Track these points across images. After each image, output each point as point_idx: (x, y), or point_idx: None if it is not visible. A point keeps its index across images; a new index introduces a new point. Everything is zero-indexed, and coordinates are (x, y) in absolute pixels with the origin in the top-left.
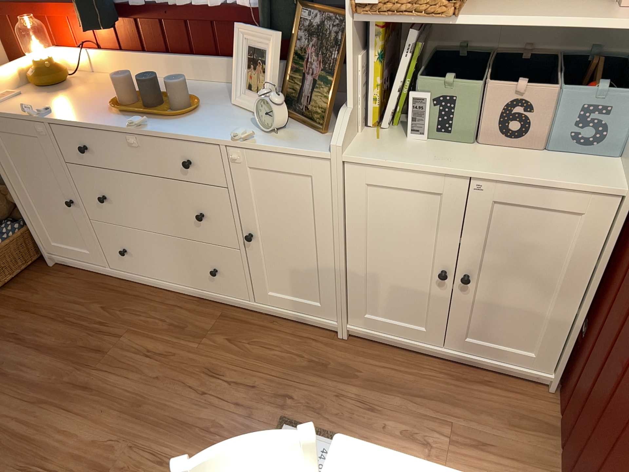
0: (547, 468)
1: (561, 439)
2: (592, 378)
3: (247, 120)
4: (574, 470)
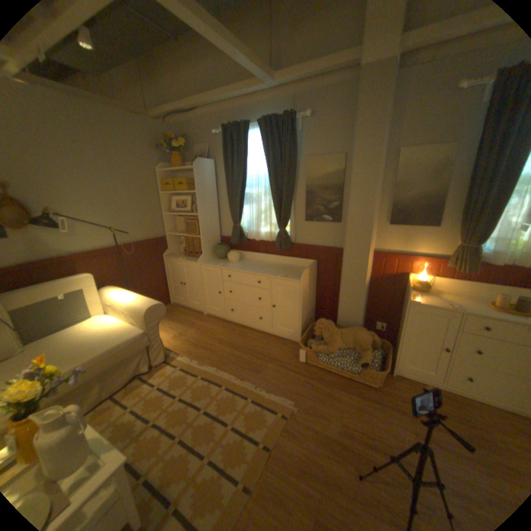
0: None
1: None
2: None
3: None
4: None
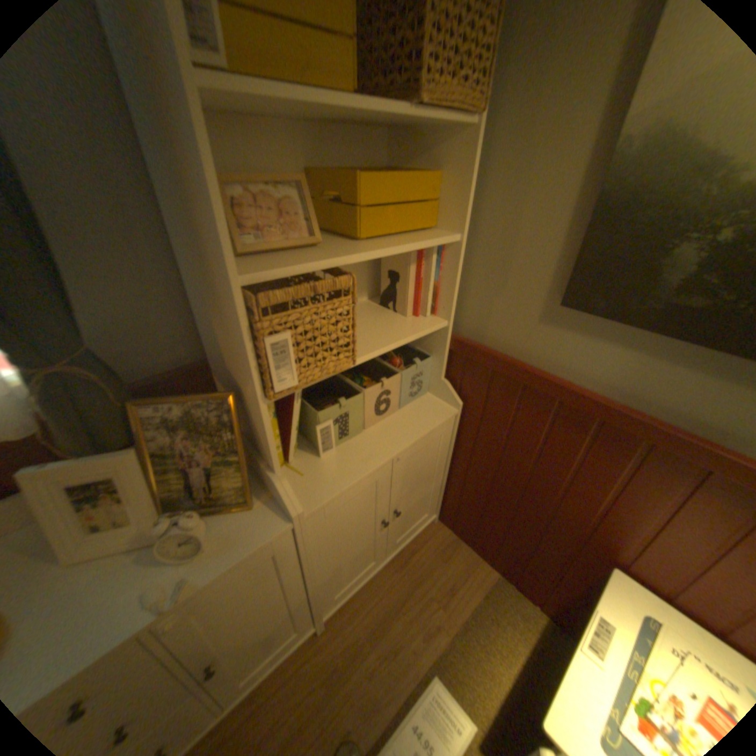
0: (477, 567)
1: (464, 544)
2: (476, 507)
3: (132, 568)
4: (494, 556)
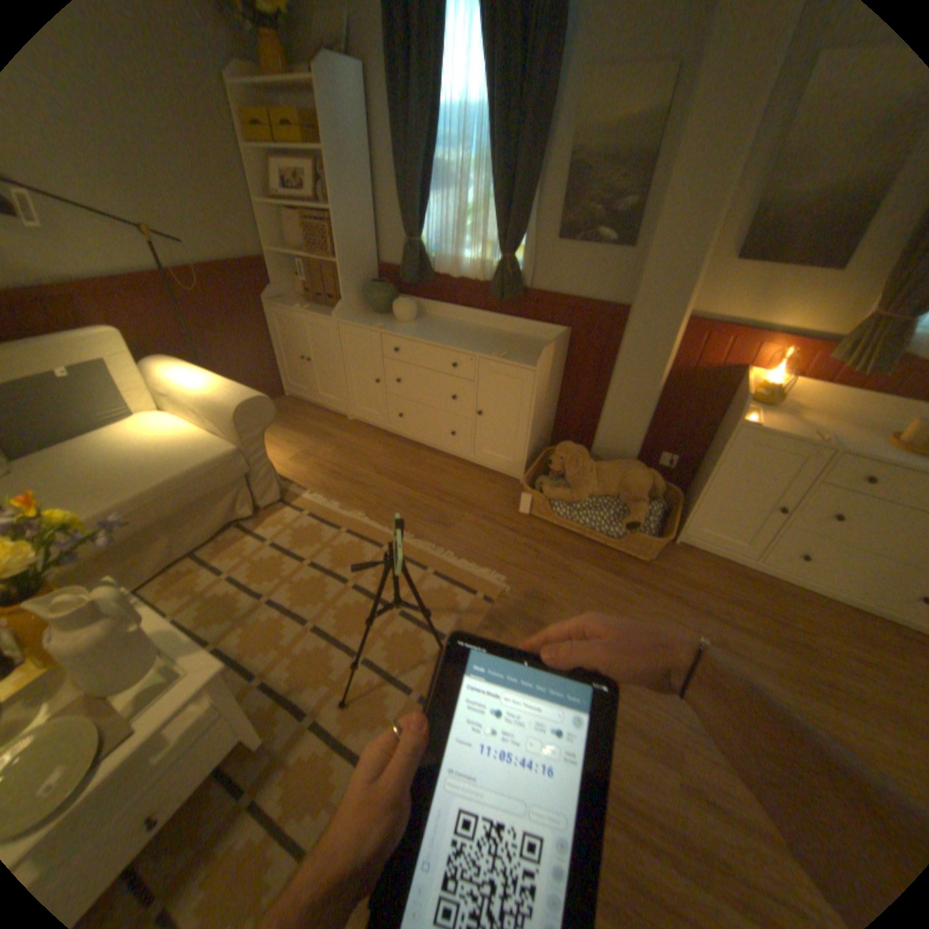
0: None
1: None
2: None
3: None
4: None
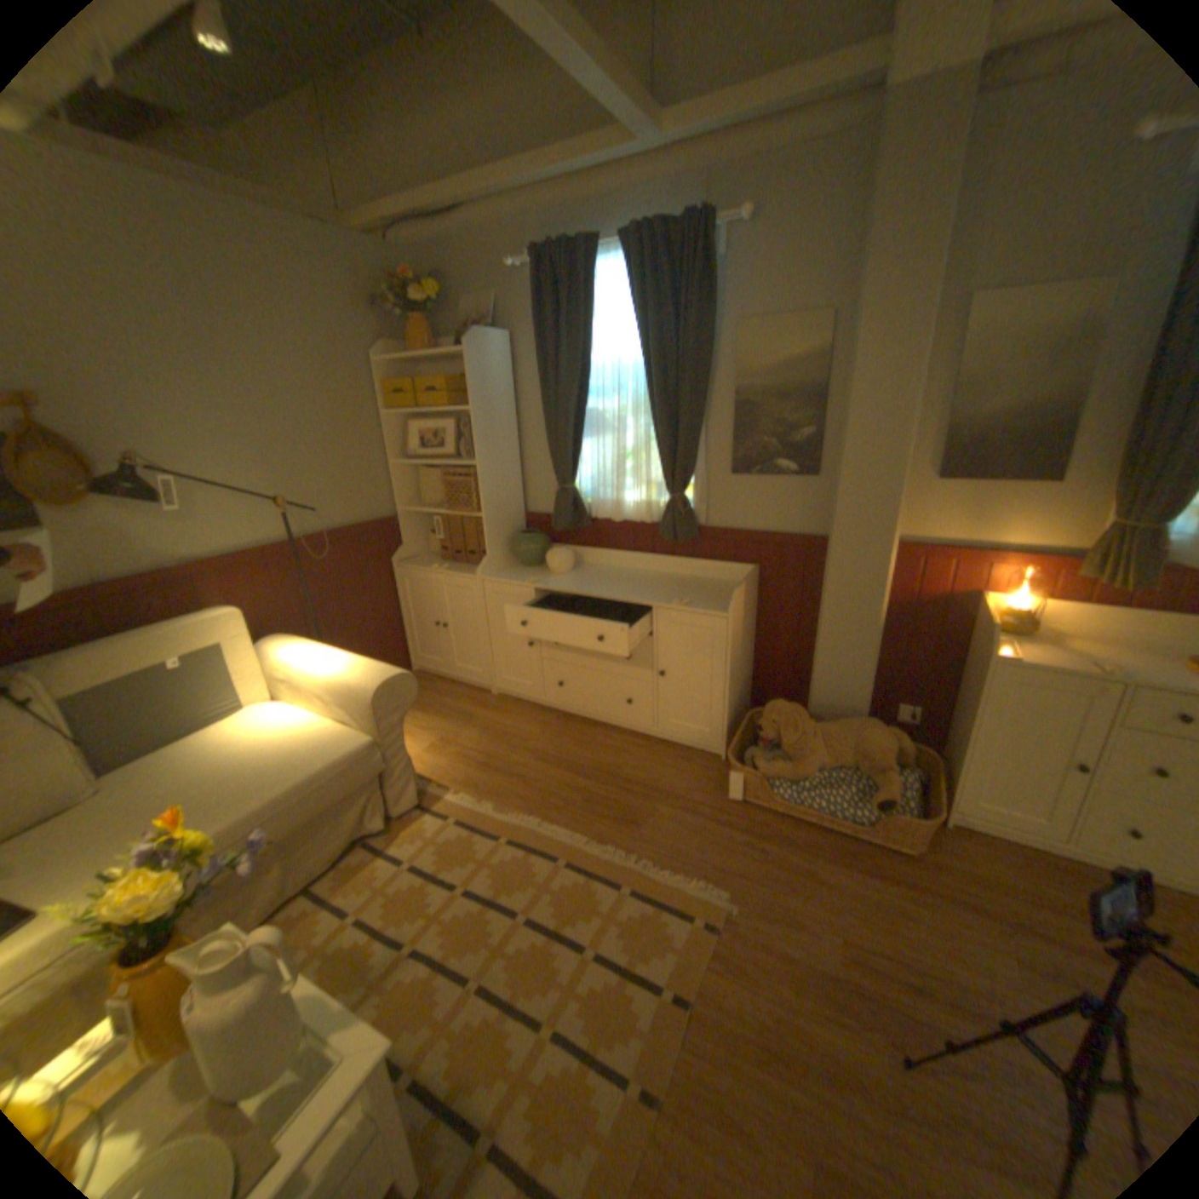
0: None
1: None
2: None
3: None
4: None
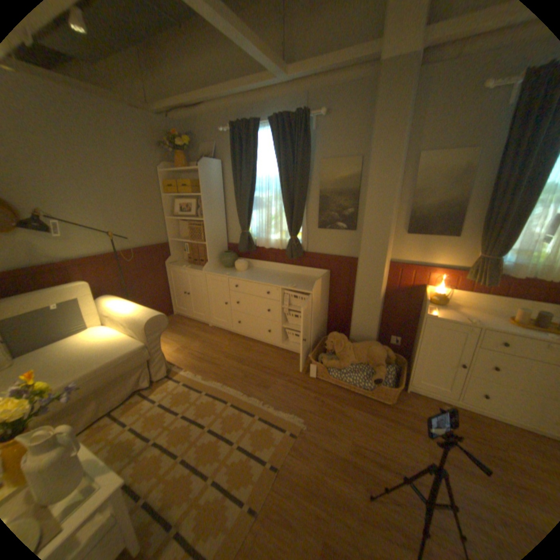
0: None
1: None
2: None
3: None
4: None
